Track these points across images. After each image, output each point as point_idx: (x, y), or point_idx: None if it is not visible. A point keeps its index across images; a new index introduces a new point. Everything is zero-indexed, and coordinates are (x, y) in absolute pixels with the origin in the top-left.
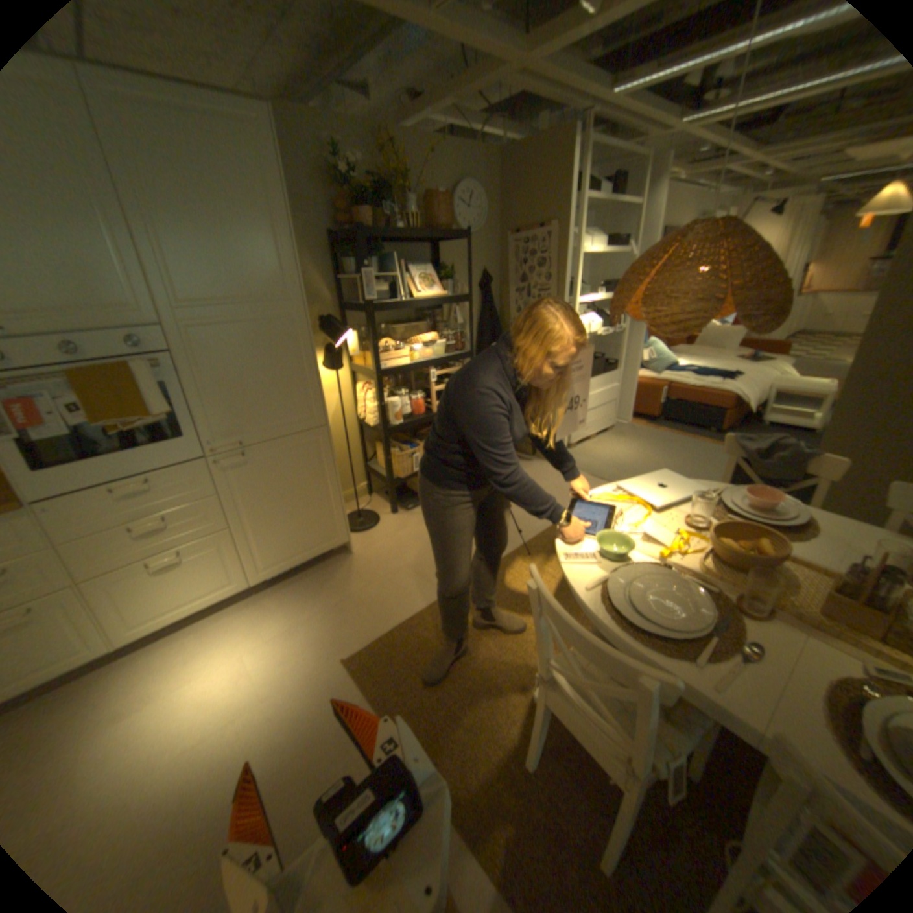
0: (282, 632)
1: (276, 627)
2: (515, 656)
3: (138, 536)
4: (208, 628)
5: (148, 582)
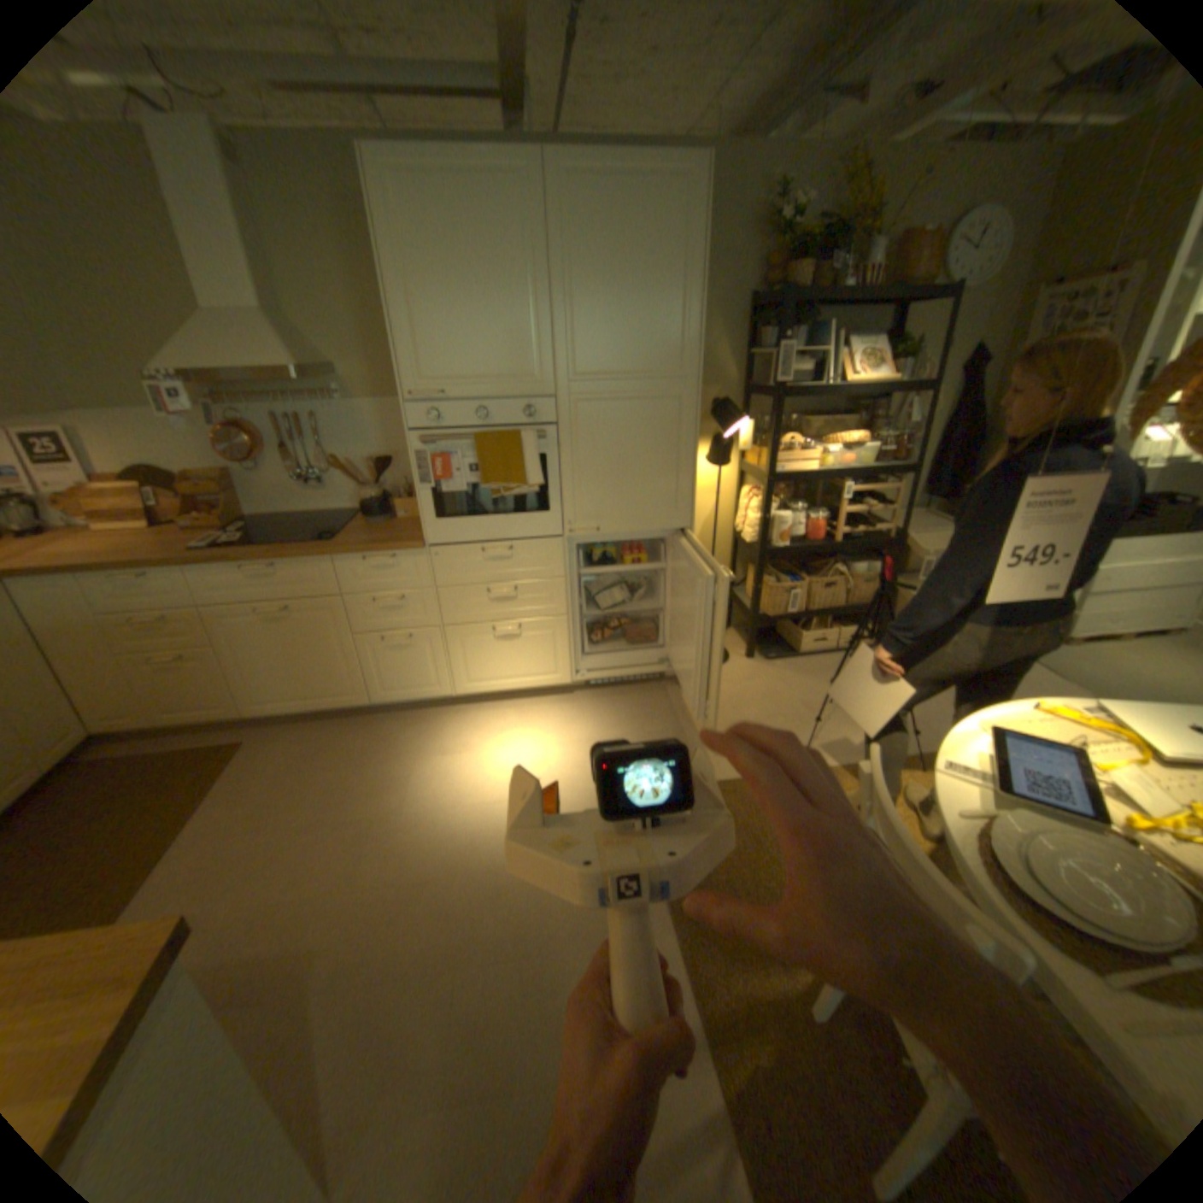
0: (588, 739)
1: (585, 733)
2: None
3: (493, 599)
4: (527, 709)
5: (491, 644)
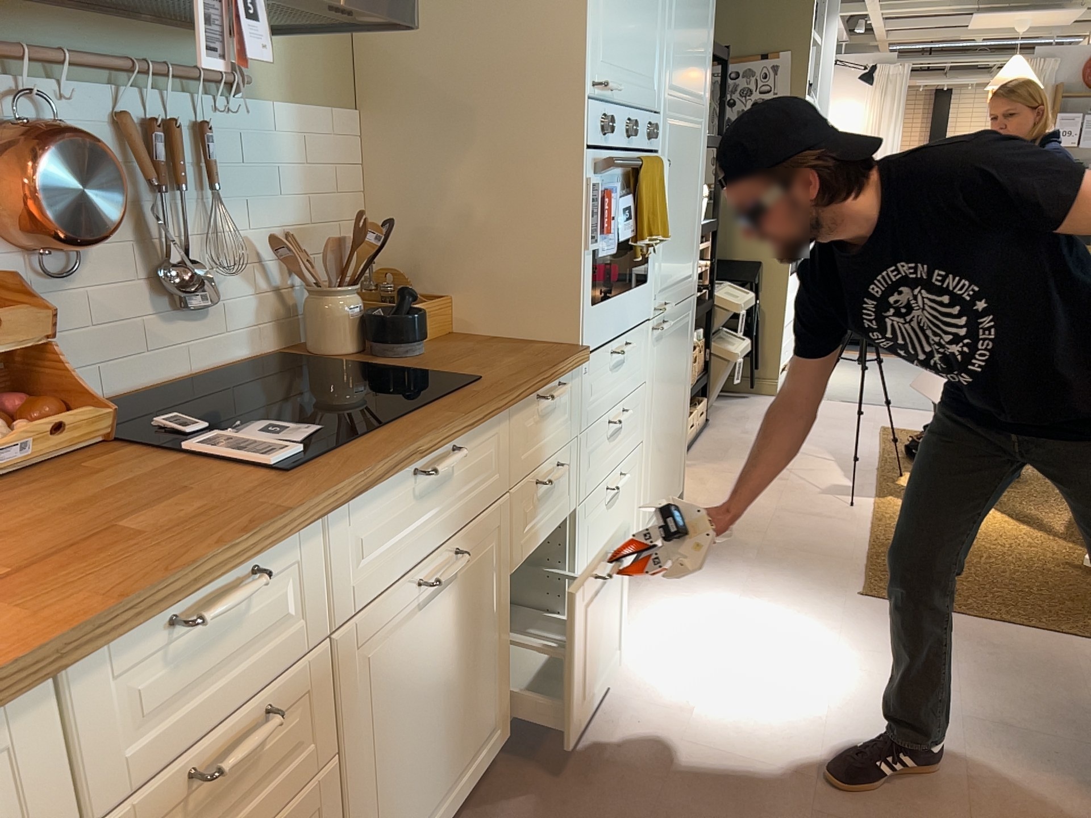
0: (738, 592)
1: (722, 591)
2: (1018, 546)
3: (611, 434)
4: (628, 614)
5: (604, 519)
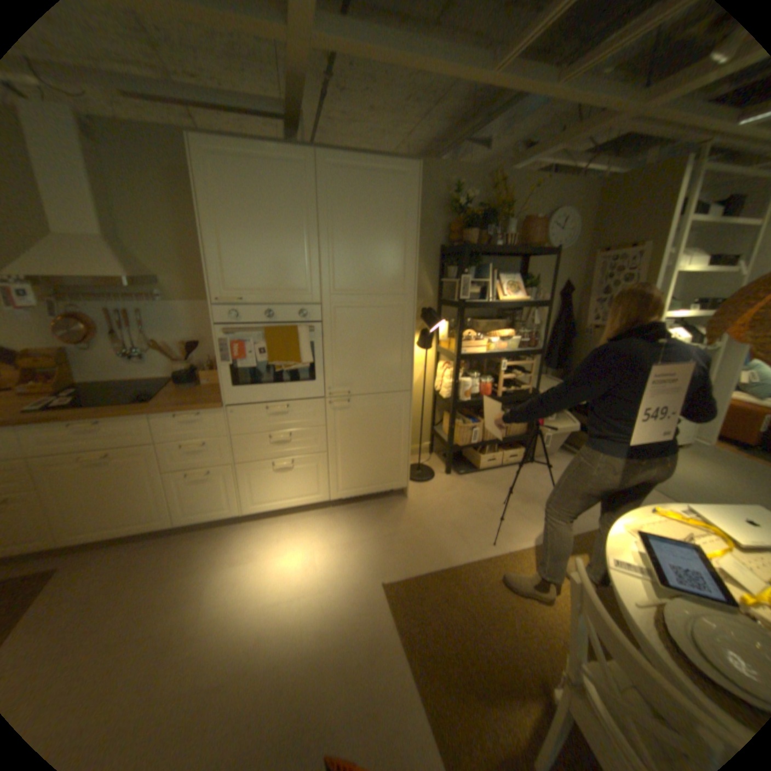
0: (343, 544)
1: (340, 539)
2: (540, 646)
3: (272, 443)
4: (296, 523)
5: (270, 476)
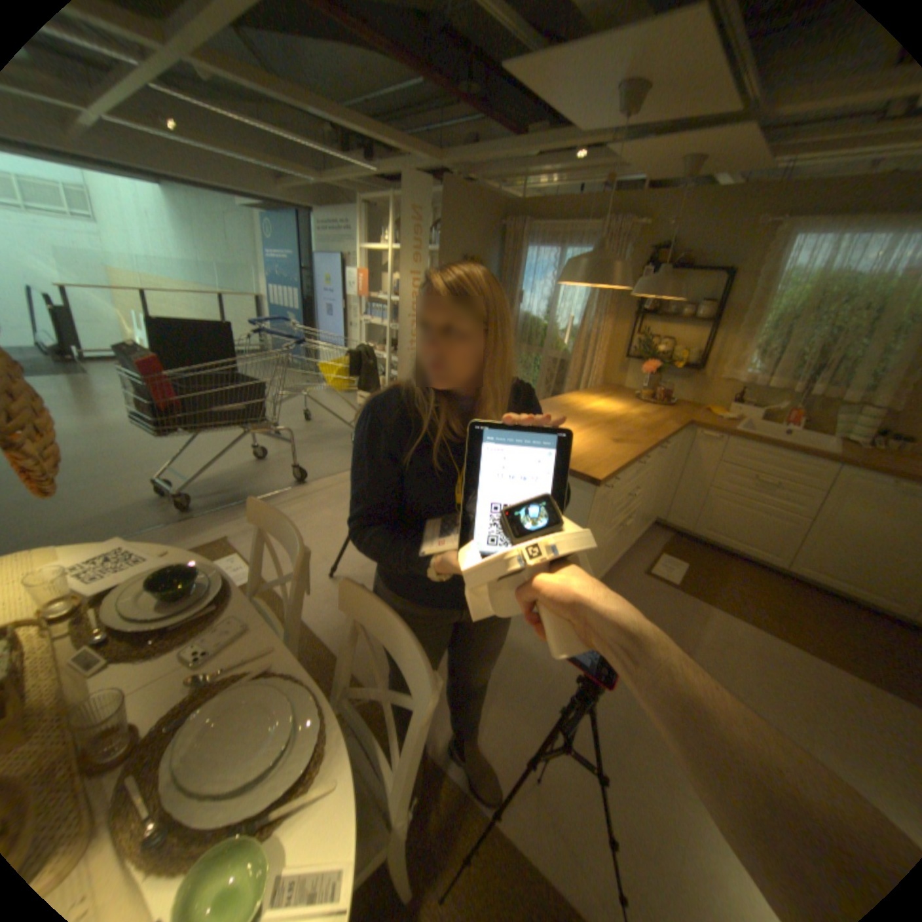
0: None
1: None
2: None
3: None
4: None
5: None
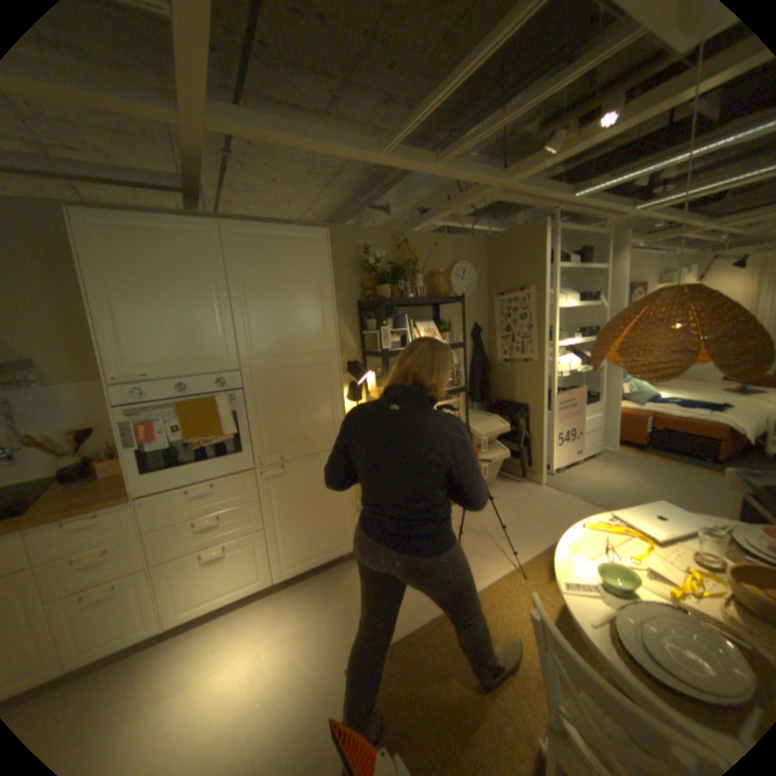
0: (295, 633)
1: (290, 628)
2: (517, 693)
3: (197, 531)
4: (235, 621)
5: (197, 572)
